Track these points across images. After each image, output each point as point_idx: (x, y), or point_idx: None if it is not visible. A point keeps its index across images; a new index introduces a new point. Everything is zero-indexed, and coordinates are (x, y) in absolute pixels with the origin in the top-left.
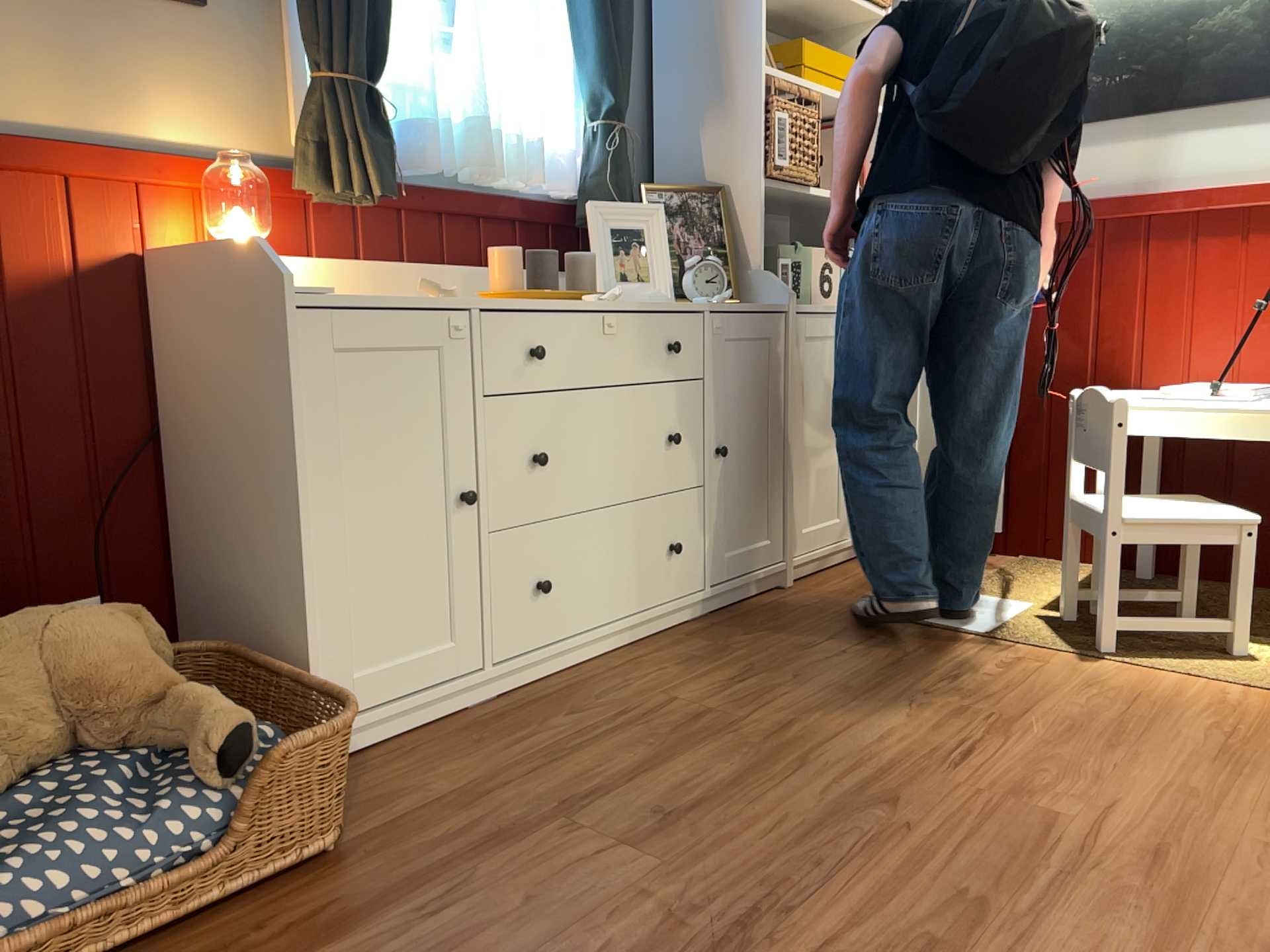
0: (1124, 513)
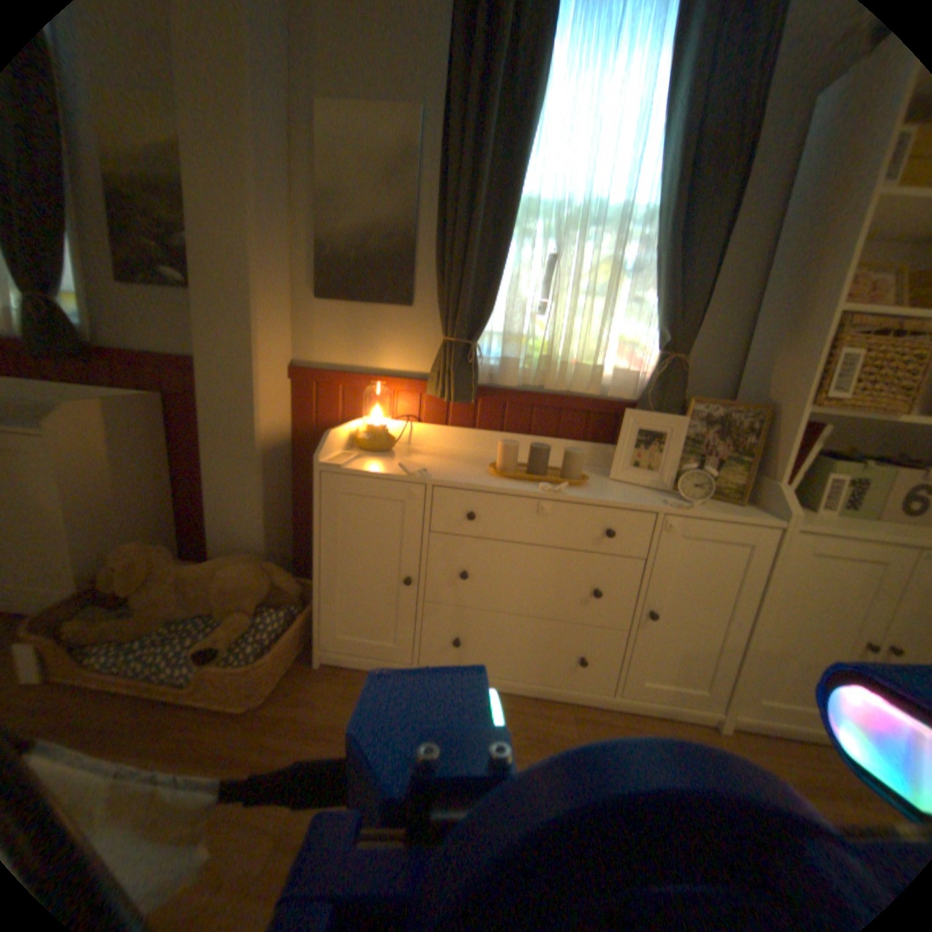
0: None
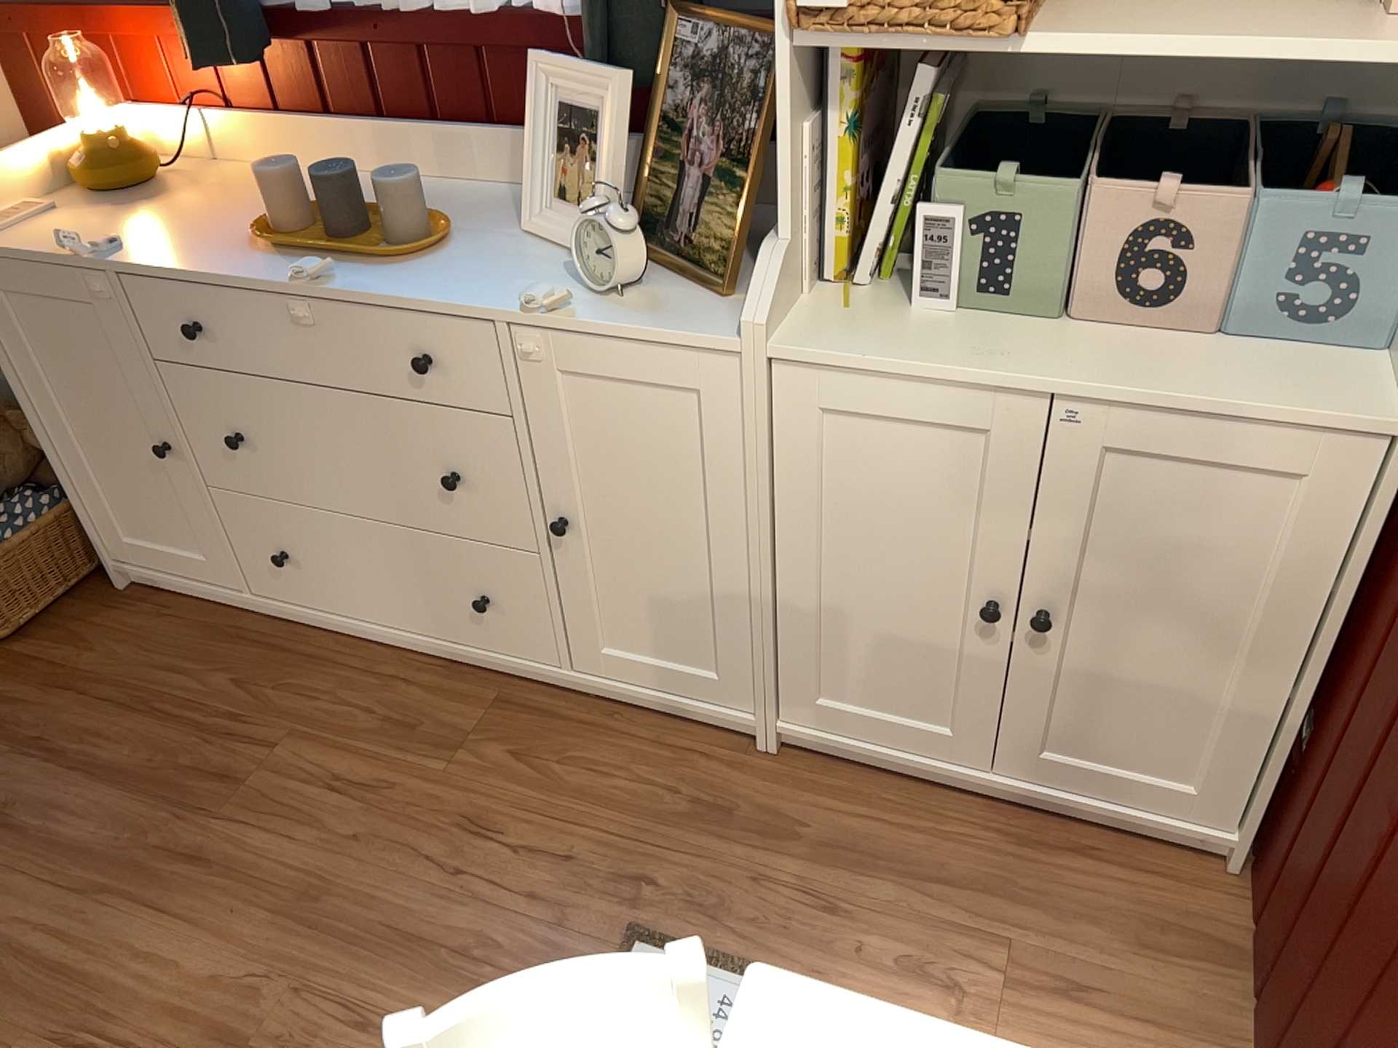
0: None
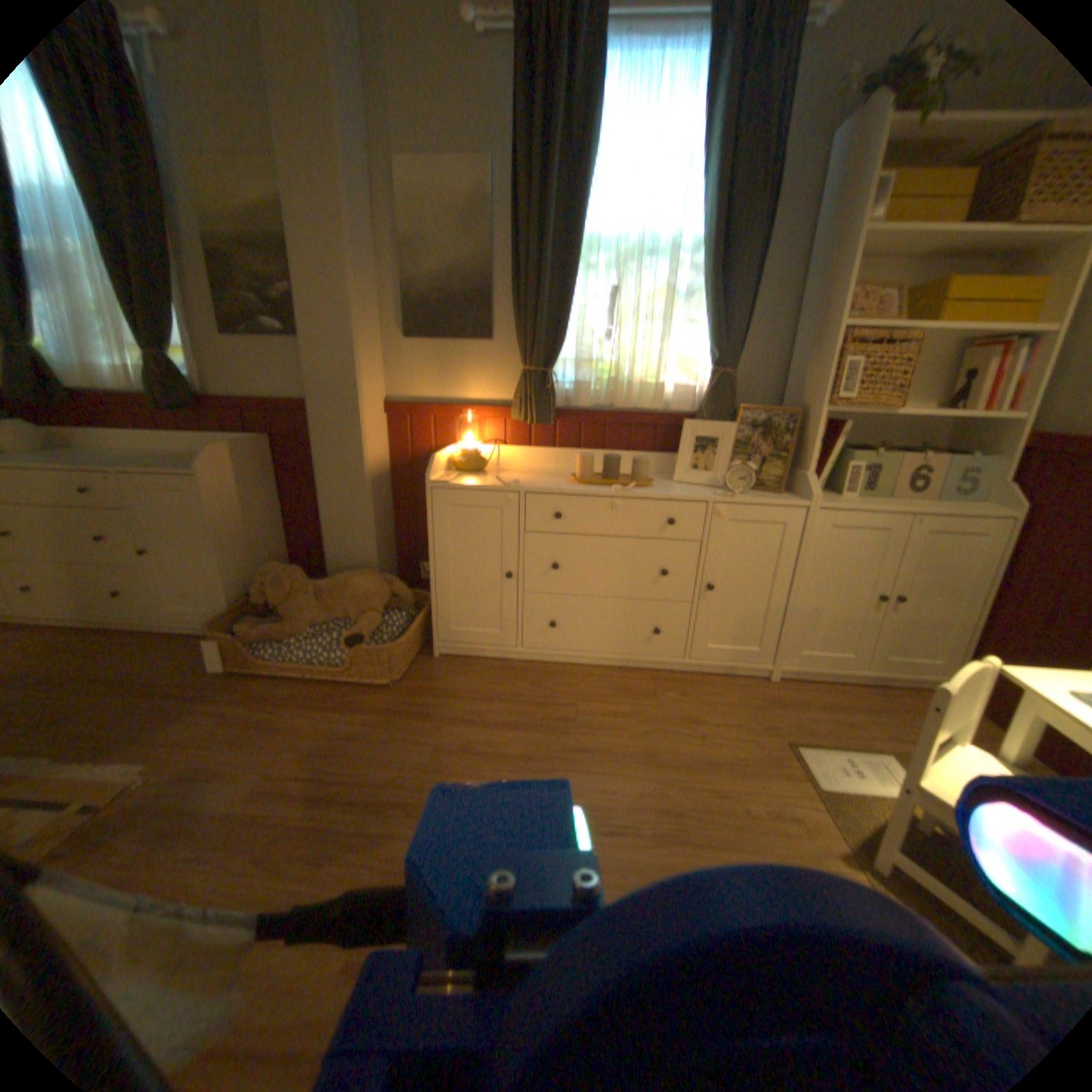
0: (936, 784)
